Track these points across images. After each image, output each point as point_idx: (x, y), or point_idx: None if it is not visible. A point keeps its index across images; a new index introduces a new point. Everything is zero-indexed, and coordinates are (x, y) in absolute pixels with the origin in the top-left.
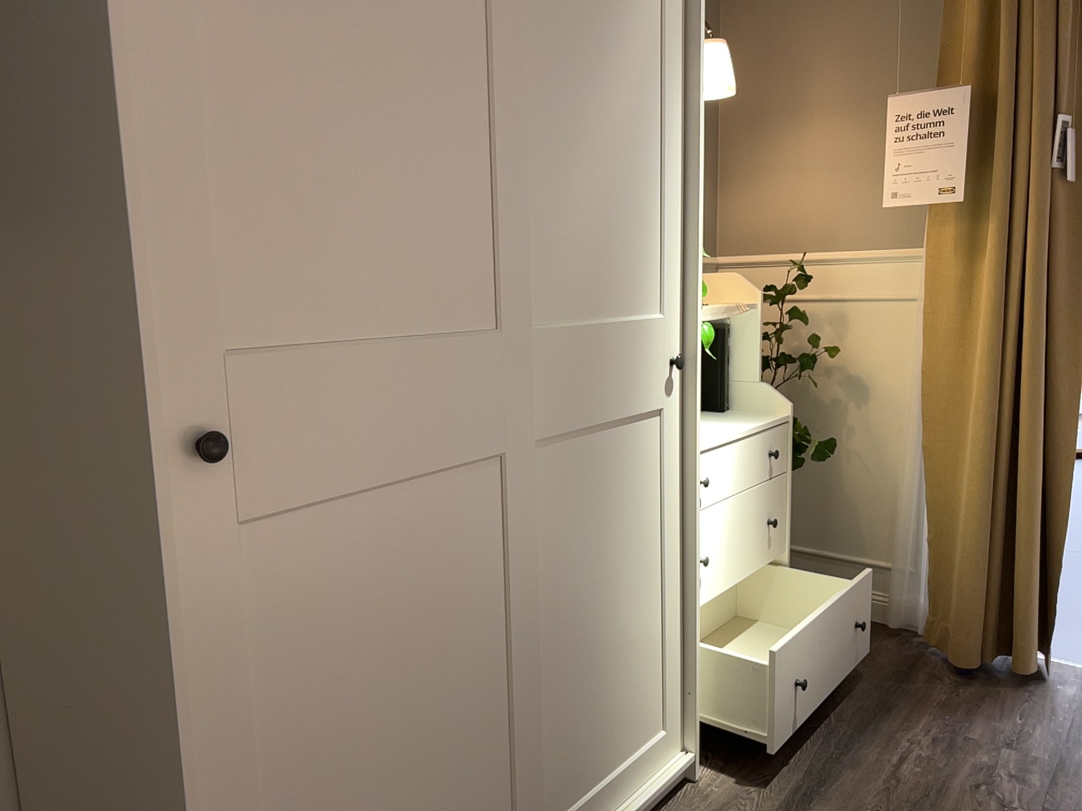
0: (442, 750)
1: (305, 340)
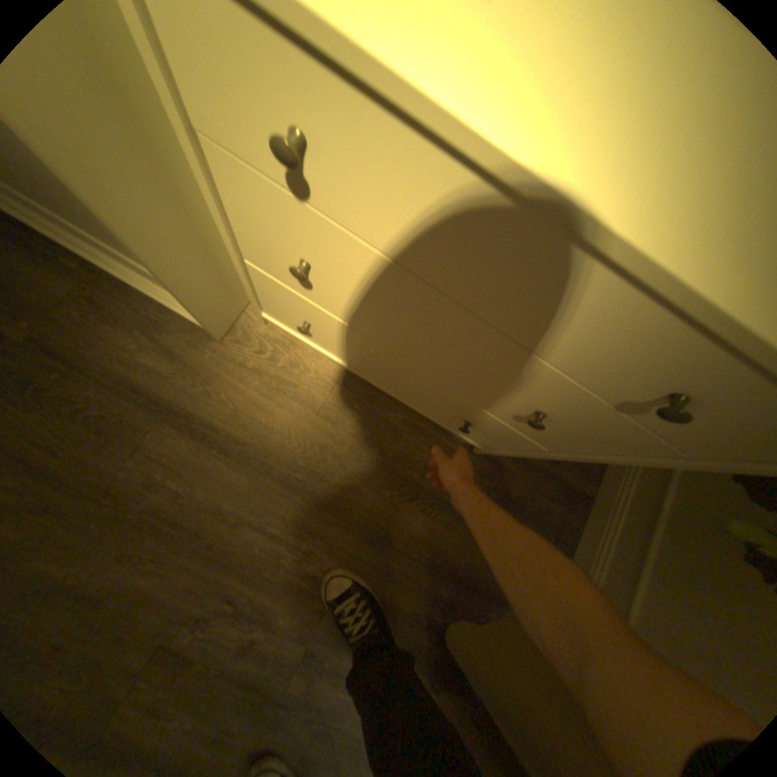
0: None
1: None
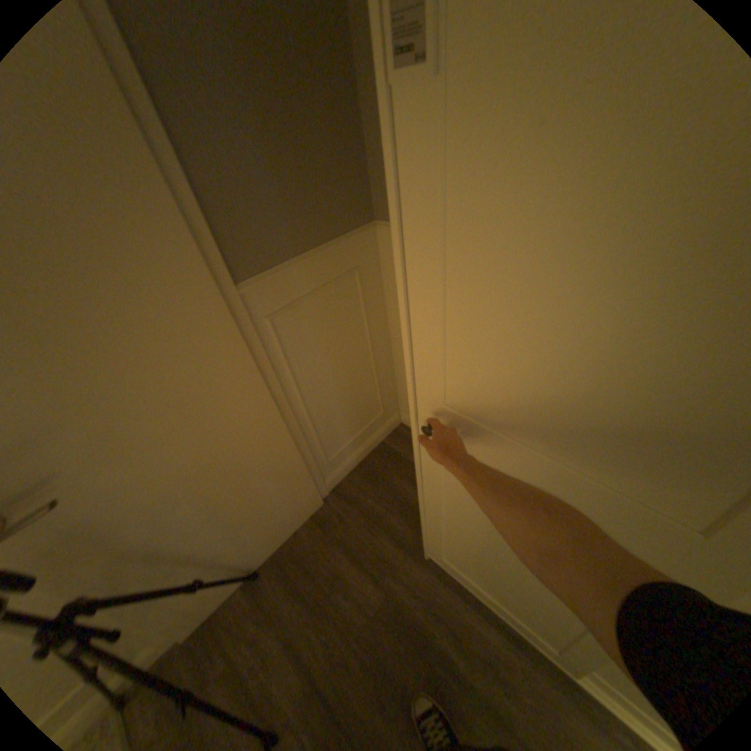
0: (521, 588)
1: (474, 417)
